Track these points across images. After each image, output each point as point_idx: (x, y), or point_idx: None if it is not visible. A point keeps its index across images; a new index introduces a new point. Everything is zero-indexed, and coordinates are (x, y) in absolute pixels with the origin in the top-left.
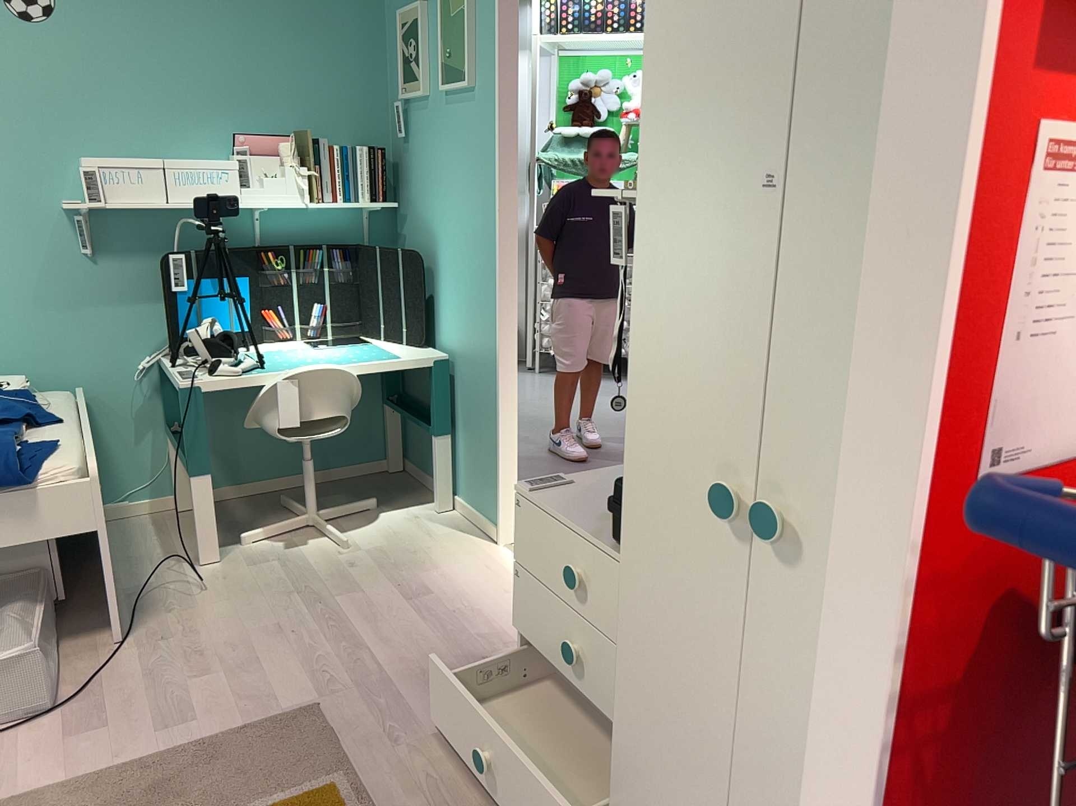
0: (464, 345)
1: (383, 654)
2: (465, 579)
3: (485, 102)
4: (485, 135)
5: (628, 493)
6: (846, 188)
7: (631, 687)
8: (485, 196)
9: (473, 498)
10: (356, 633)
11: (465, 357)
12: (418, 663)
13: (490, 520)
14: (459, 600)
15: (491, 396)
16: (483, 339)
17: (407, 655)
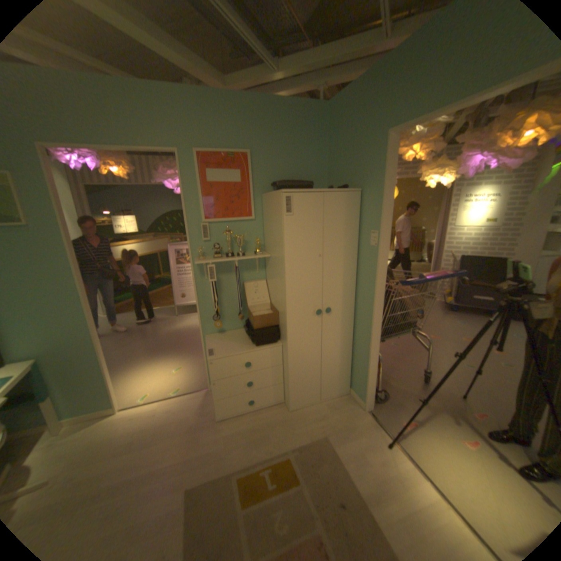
0: (51, 349)
1: (165, 463)
2: (132, 428)
3: (44, 232)
4: (50, 248)
5: (288, 326)
6: (333, 256)
7: (293, 365)
8: (58, 276)
9: (80, 411)
10: (141, 475)
11: (53, 354)
12: (180, 450)
13: (102, 409)
14: (146, 432)
15: (90, 360)
16: (73, 339)
17: (172, 453)
